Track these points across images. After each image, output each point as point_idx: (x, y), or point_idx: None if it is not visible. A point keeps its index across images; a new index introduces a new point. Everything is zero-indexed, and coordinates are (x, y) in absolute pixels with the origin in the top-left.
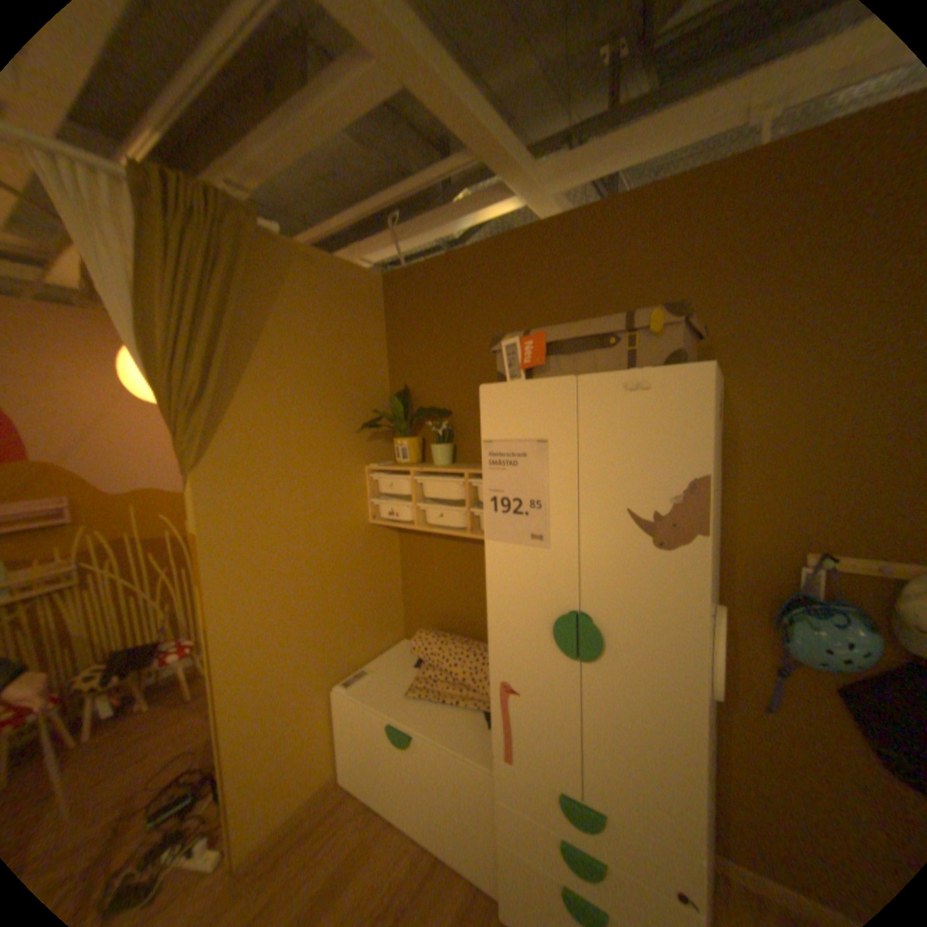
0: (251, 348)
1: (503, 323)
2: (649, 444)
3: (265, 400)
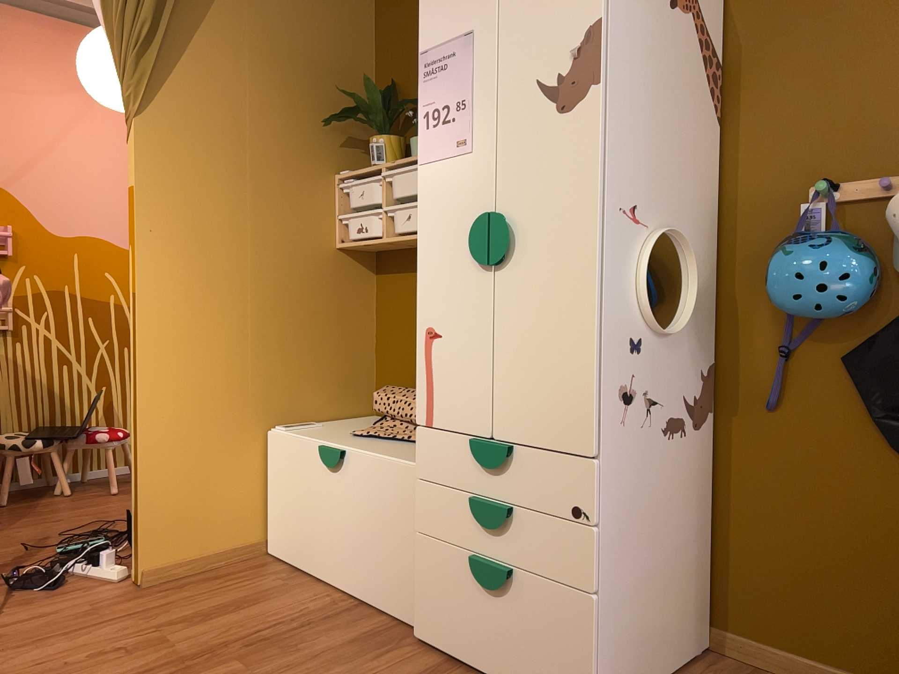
0: (211, 6)
1: None
2: (555, 5)
3: (221, 65)
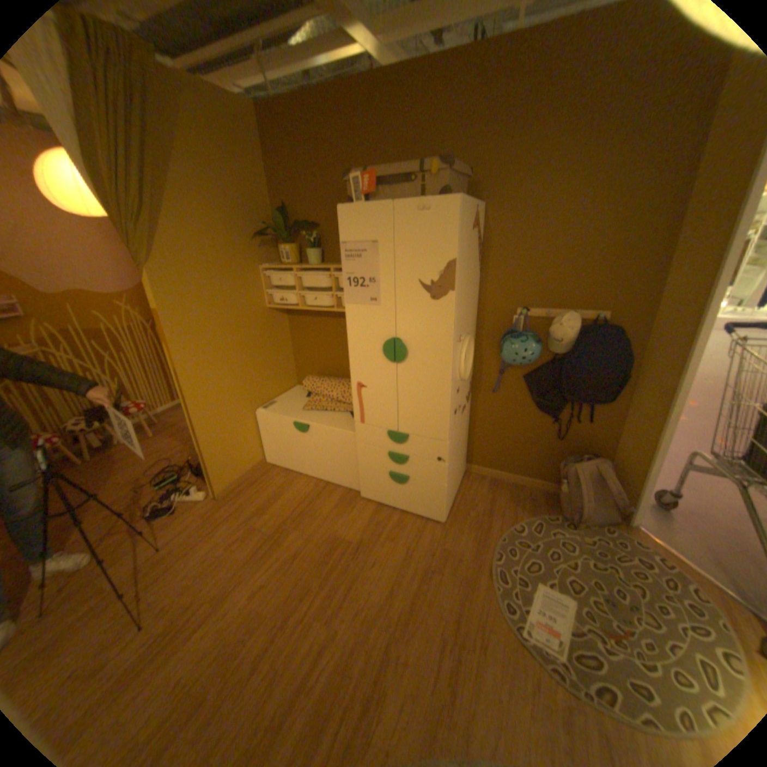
0: (165, 171)
1: (352, 155)
2: (428, 243)
3: (182, 214)
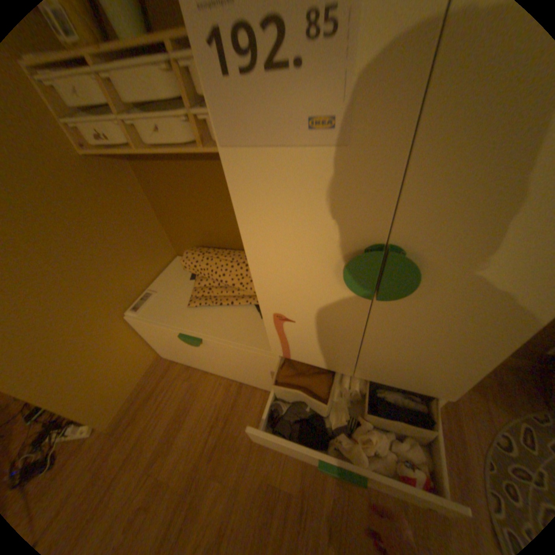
0: None
1: None
2: None
3: None
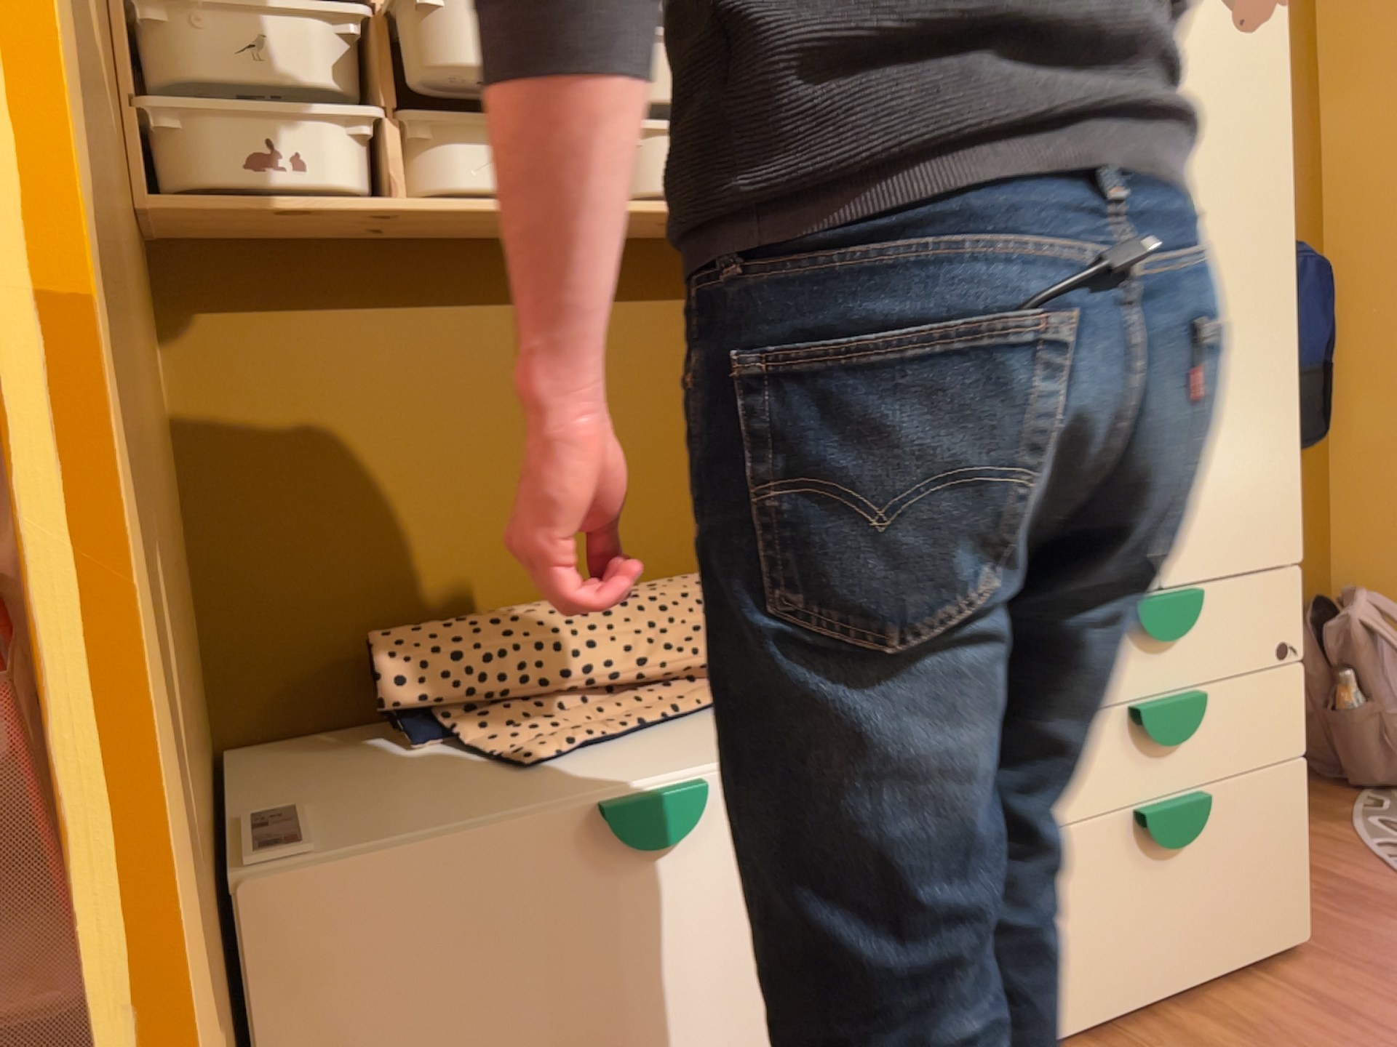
0: None
1: None
2: None
3: None
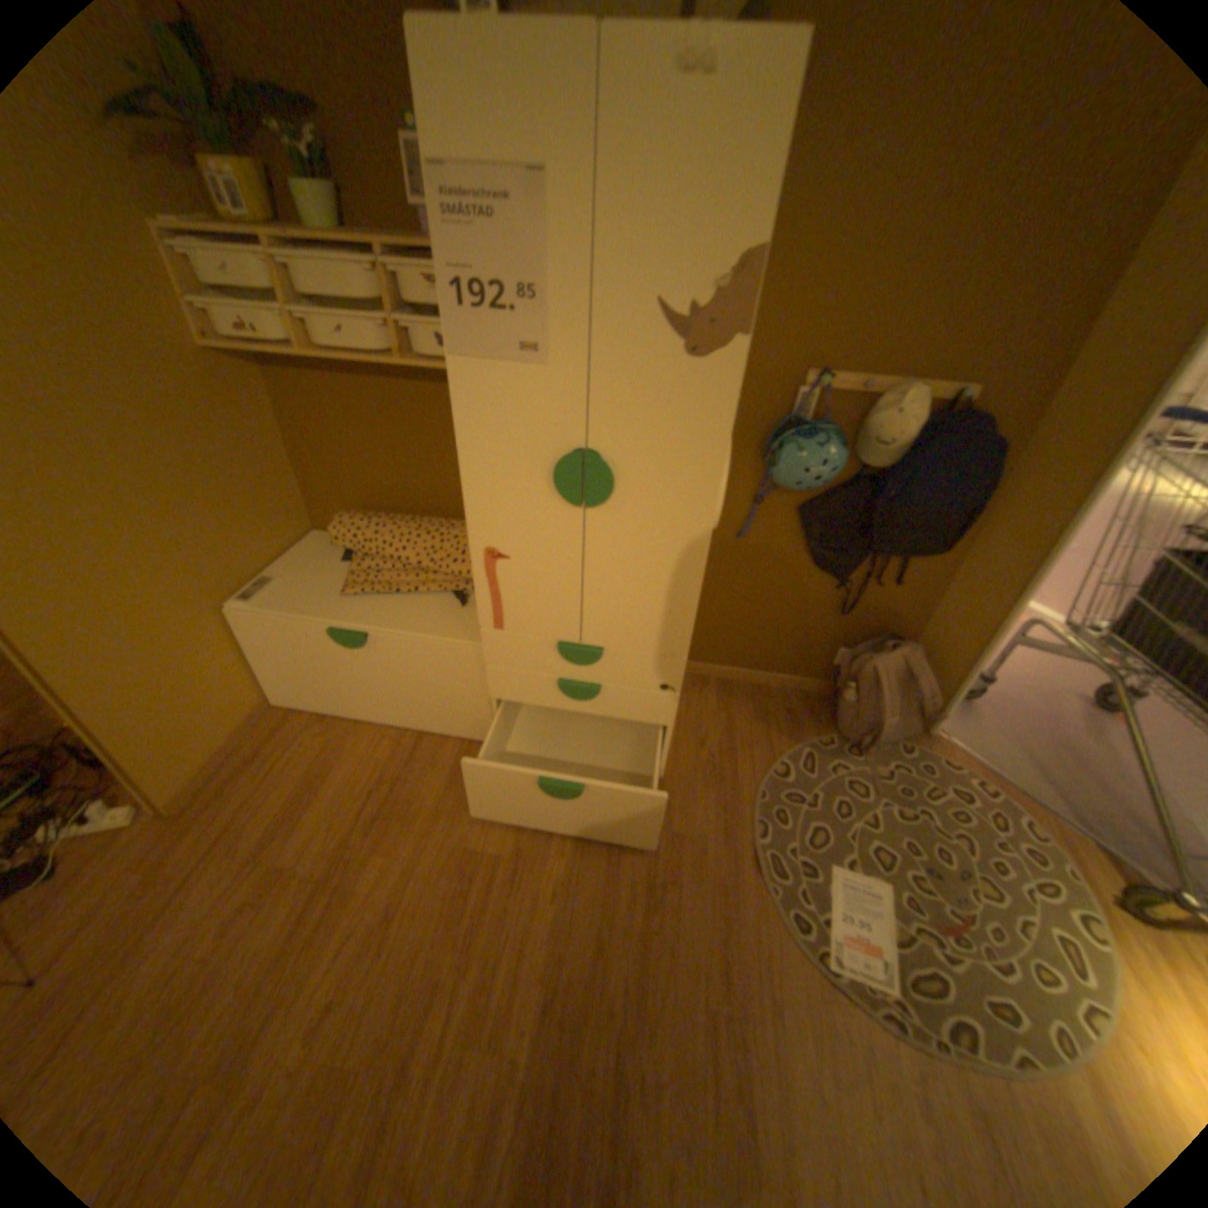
0: None
1: None
2: (699, 188)
3: None
